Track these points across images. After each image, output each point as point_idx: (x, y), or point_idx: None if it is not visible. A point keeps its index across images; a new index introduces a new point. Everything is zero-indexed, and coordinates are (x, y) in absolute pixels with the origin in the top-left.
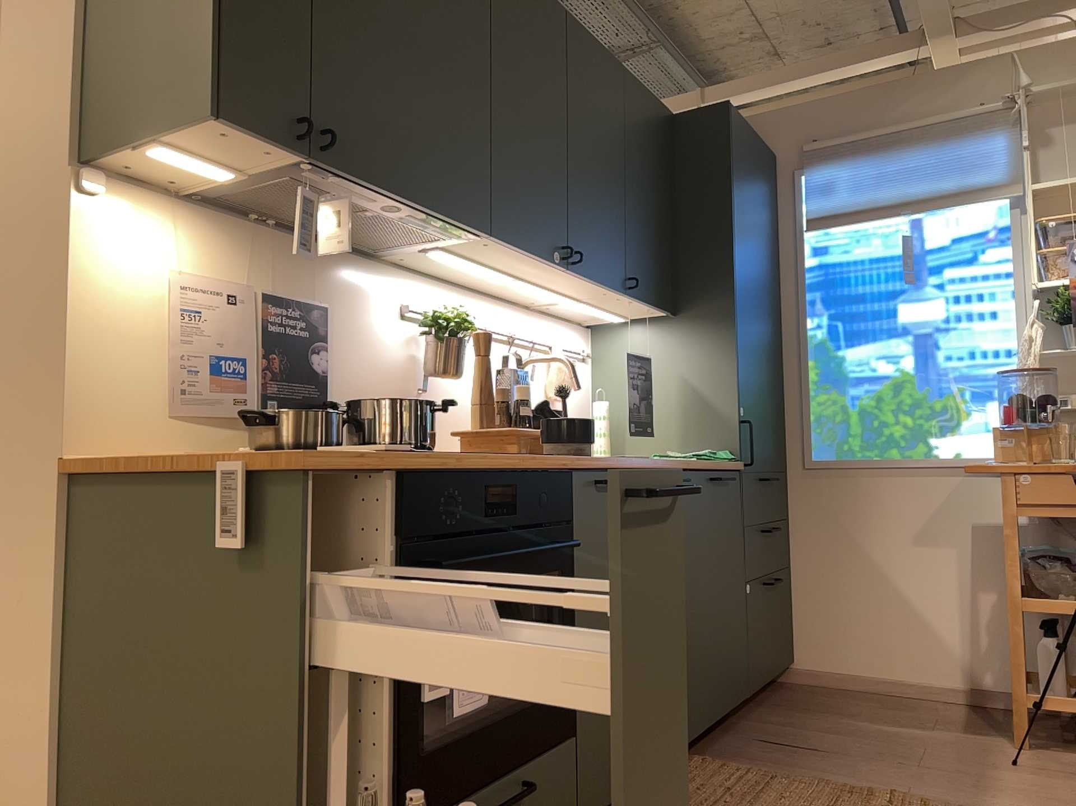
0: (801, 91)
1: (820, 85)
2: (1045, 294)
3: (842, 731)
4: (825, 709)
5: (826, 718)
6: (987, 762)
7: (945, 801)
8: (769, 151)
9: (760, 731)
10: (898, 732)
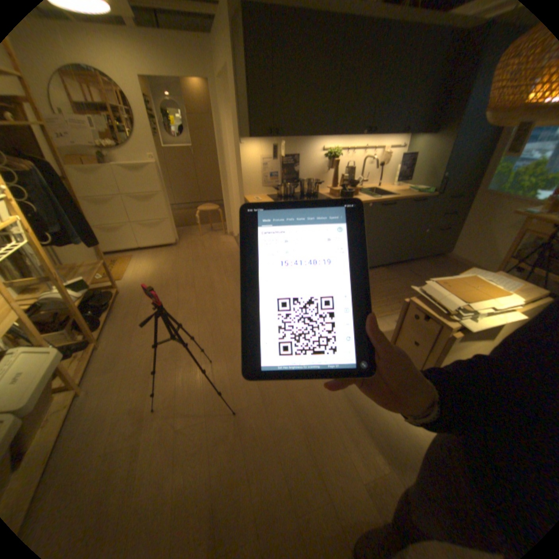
0: None
1: None
2: None
3: (436, 274)
4: (443, 267)
5: (438, 269)
6: None
7: None
8: None
9: (412, 267)
10: None
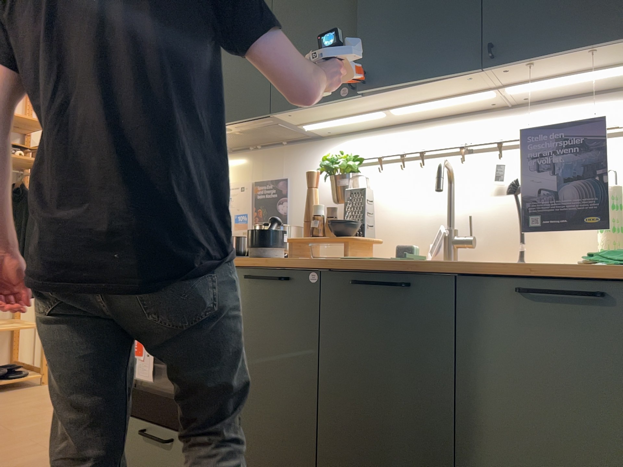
0: None
1: None
2: None
3: None
4: None
5: None
6: None
7: None
8: None
9: None
10: None
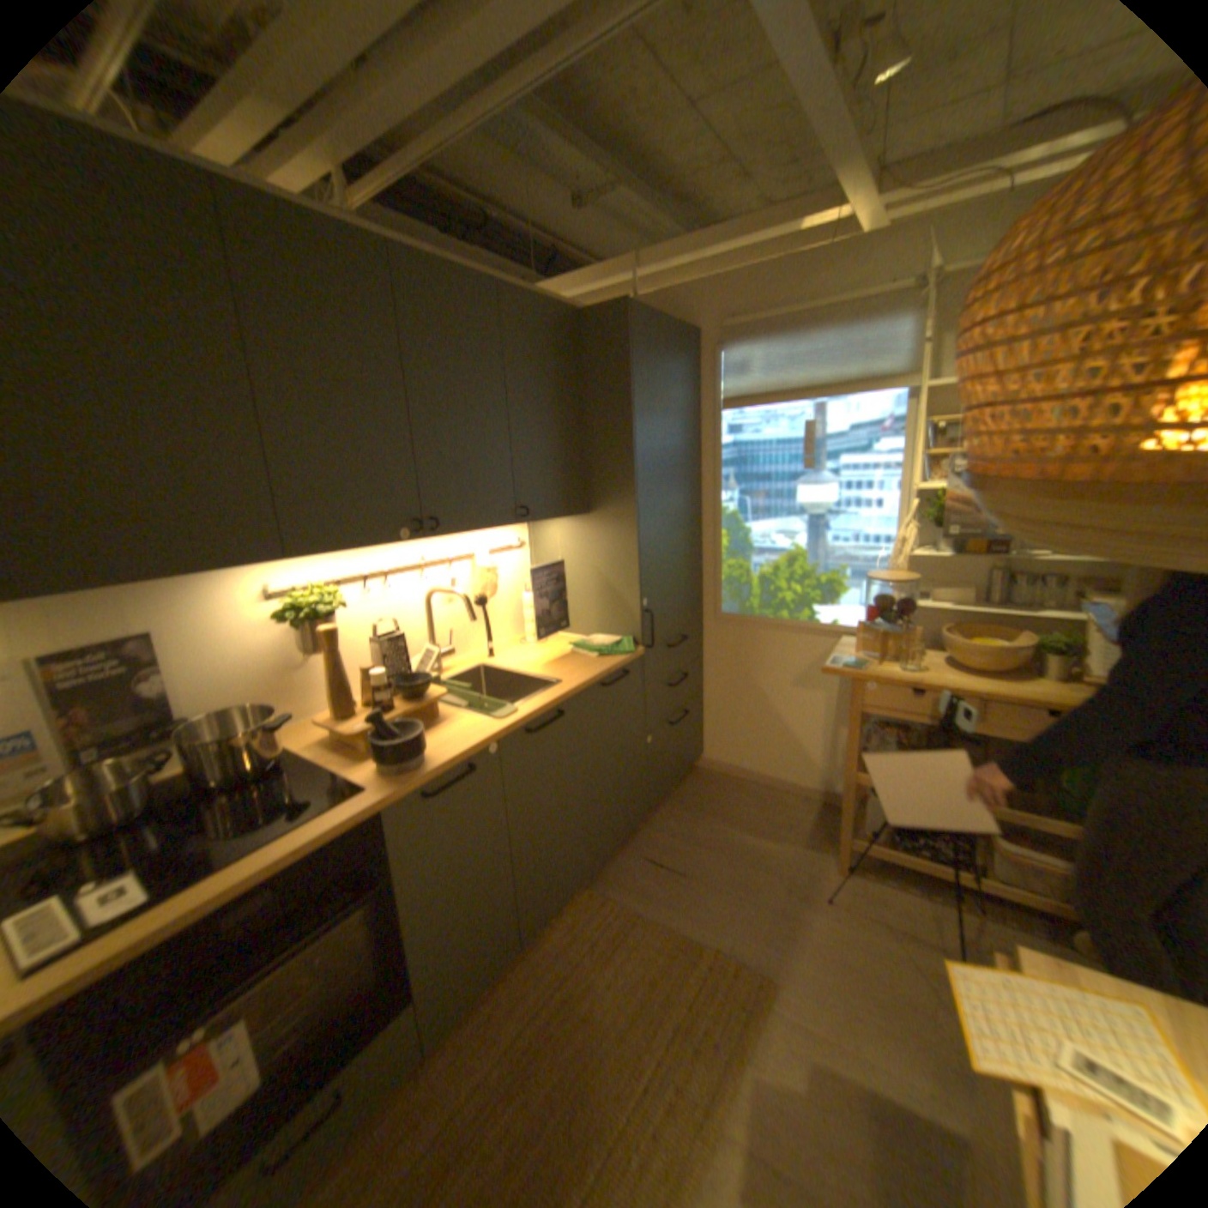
0: (728, 253)
1: (747, 246)
2: (930, 487)
3: (713, 845)
4: (711, 811)
5: (707, 825)
6: (809, 898)
7: (755, 965)
8: (694, 324)
9: (650, 847)
10: (754, 850)
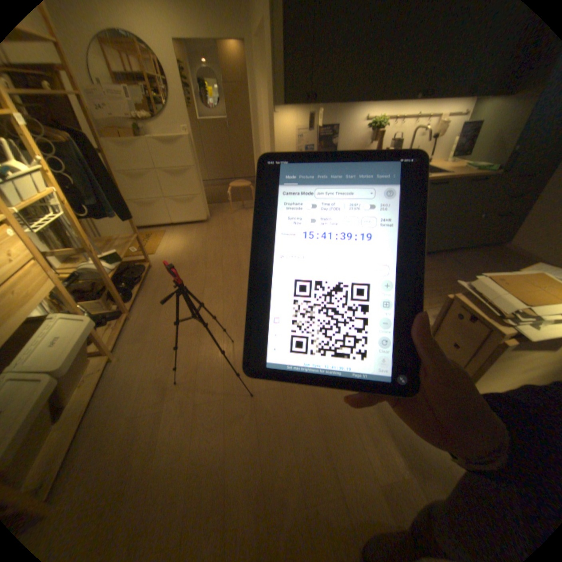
0: None
1: None
2: None
3: (488, 267)
4: (497, 259)
5: (491, 261)
6: None
7: None
8: None
9: (459, 257)
10: None
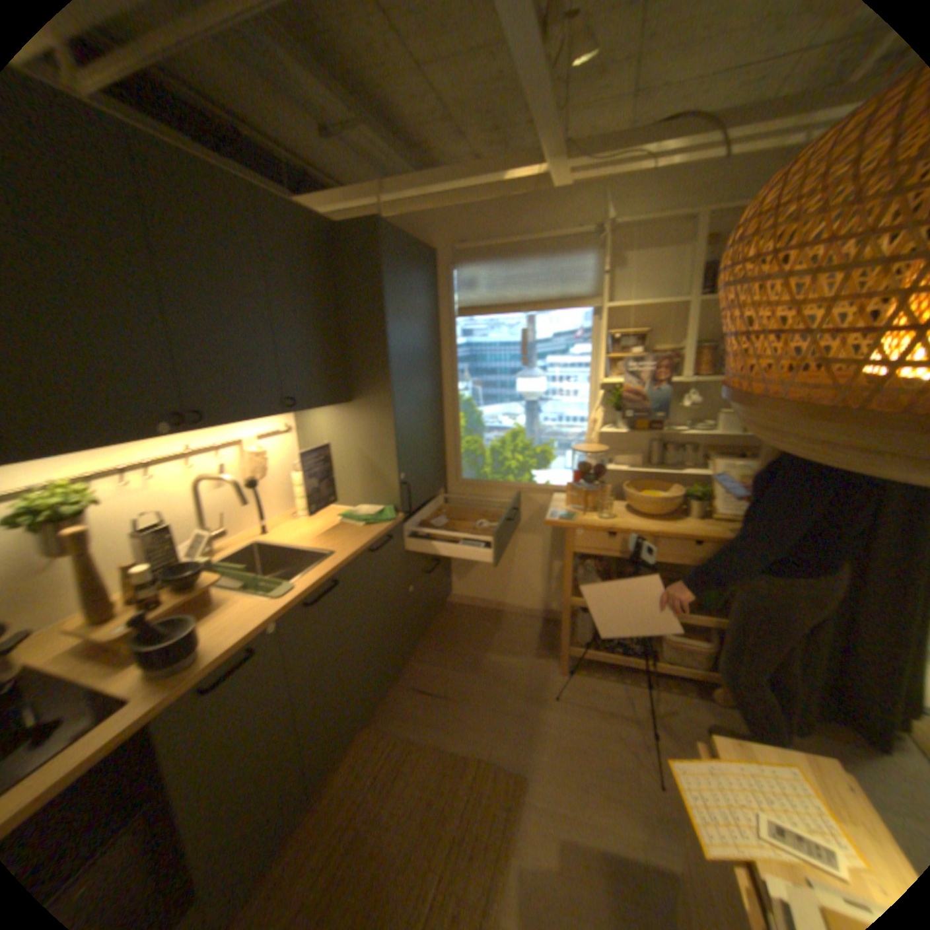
0: (455, 191)
1: (470, 188)
2: (609, 382)
3: (465, 667)
4: (461, 638)
5: (459, 650)
6: (541, 699)
7: (507, 765)
8: (431, 246)
9: (415, 678)
10: (497, 665)
